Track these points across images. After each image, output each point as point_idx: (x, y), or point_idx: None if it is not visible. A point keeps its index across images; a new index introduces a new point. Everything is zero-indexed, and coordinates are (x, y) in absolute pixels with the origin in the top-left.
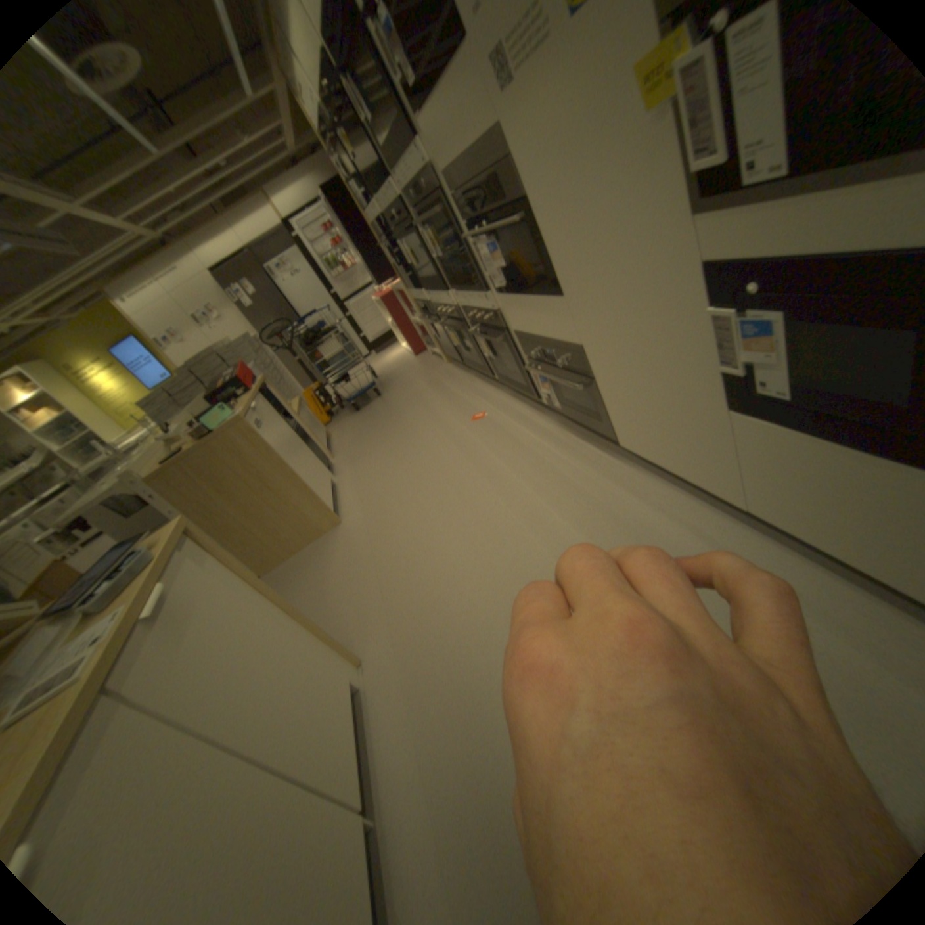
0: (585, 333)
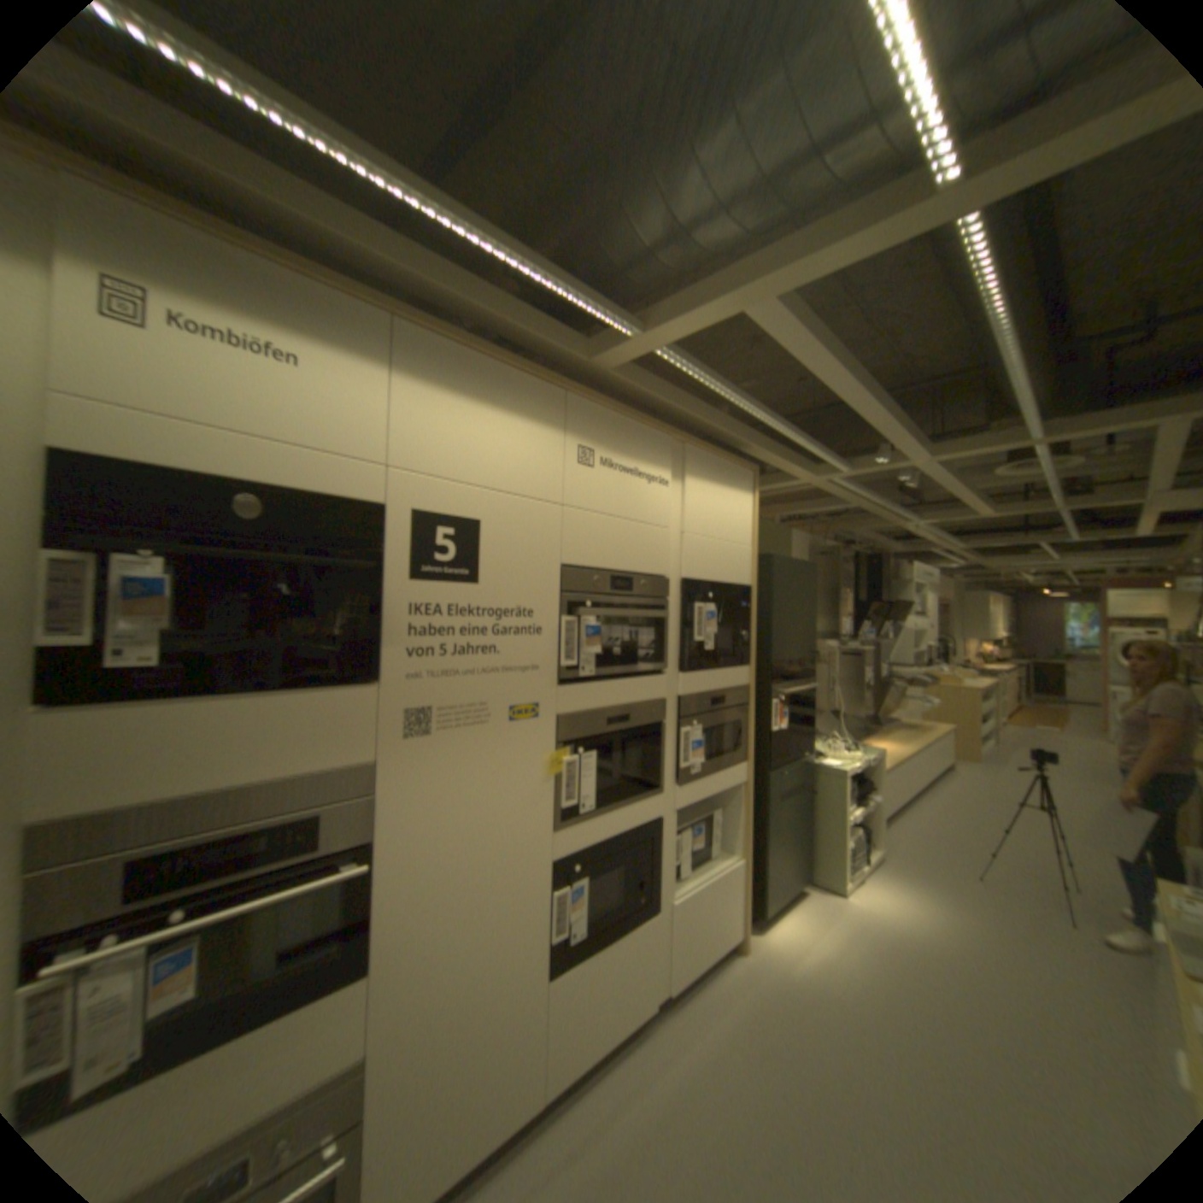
0: (384, 1025)
